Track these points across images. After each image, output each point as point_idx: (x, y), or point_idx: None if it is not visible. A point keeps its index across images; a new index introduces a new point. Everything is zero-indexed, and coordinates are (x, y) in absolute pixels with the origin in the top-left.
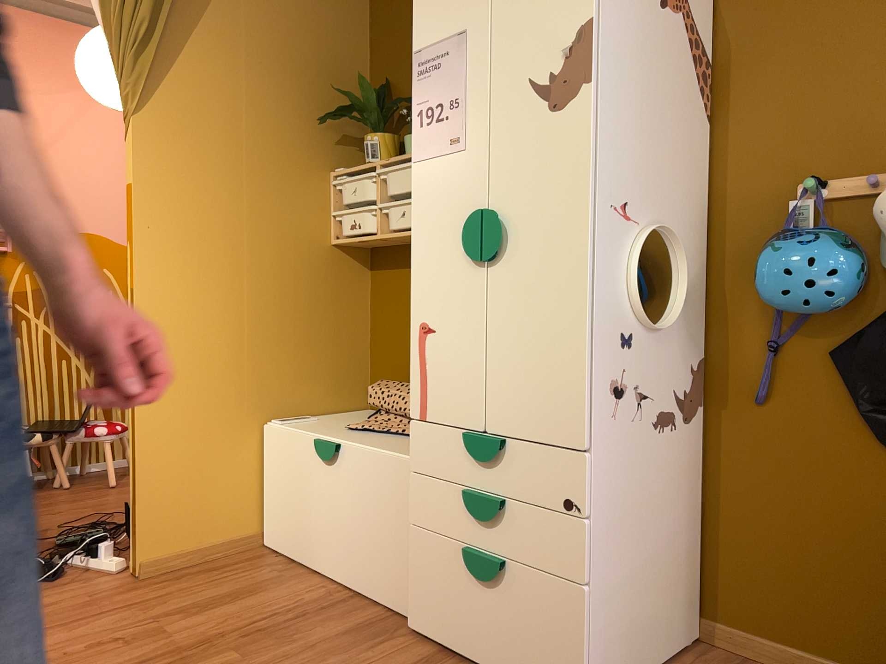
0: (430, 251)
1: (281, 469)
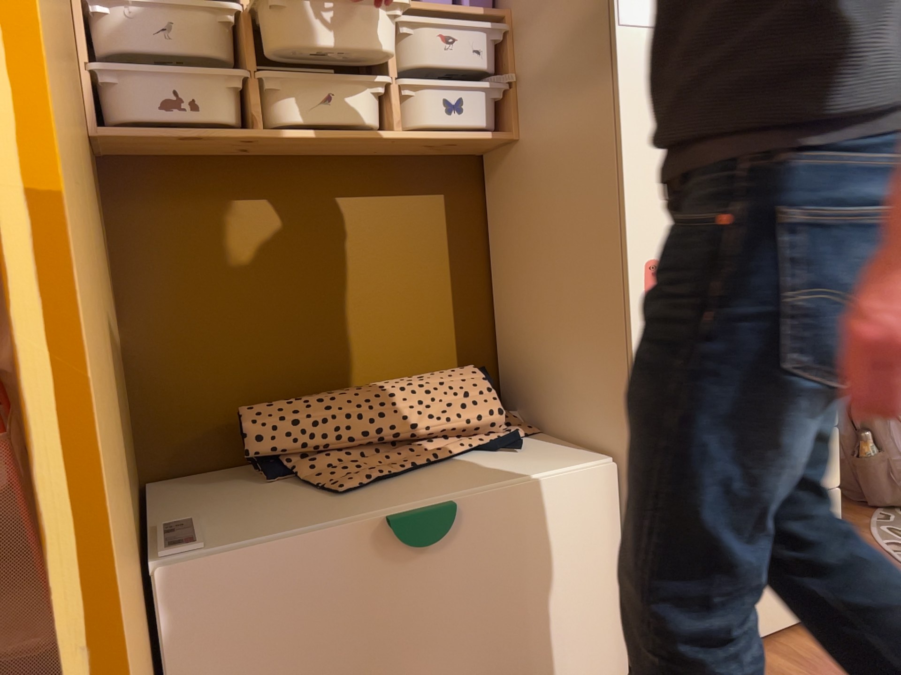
0: (657, 161)
1: (256, 638)
